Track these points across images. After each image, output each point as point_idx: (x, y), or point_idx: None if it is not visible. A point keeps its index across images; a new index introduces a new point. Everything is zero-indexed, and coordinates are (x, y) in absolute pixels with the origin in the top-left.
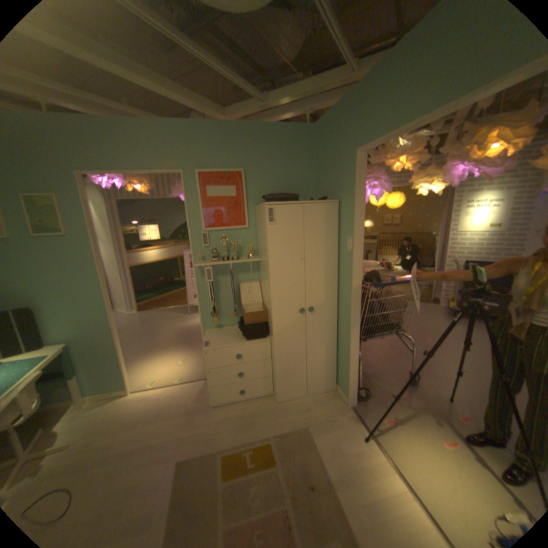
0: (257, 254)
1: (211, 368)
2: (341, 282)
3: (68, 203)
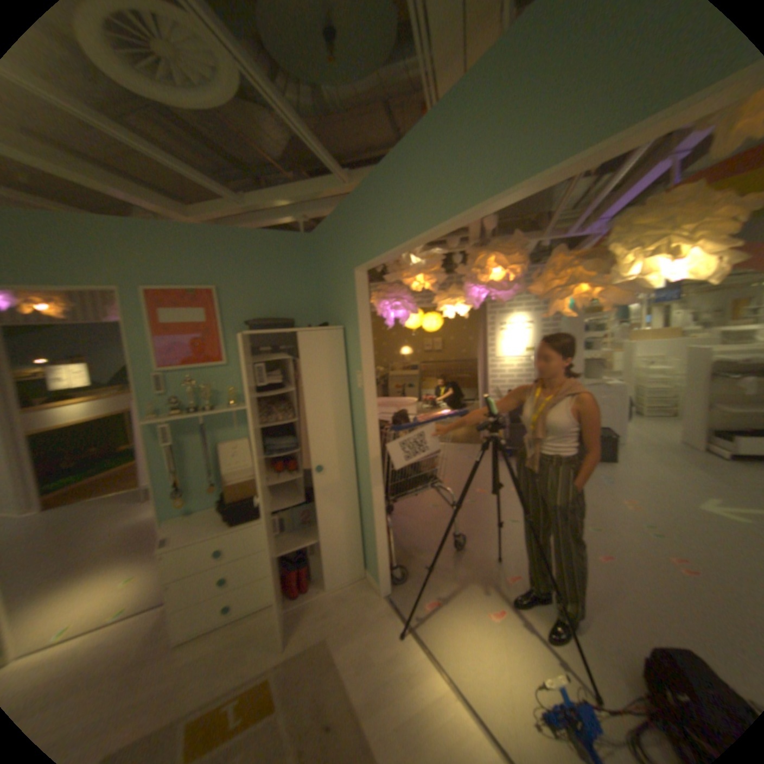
0: (241, 401)
1: (169, 582)
2: (355, 429)
3: None
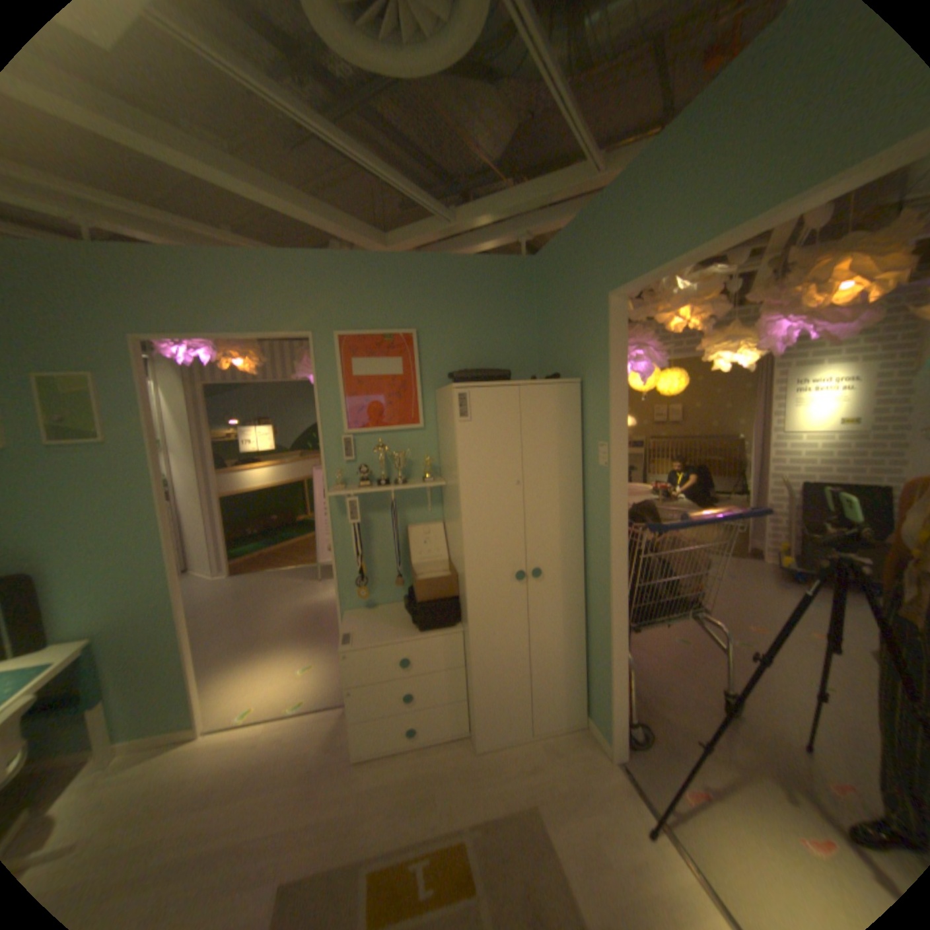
0: (439, 474)
1: (354, 685)
2: (590, 522)
3: (114, 389)
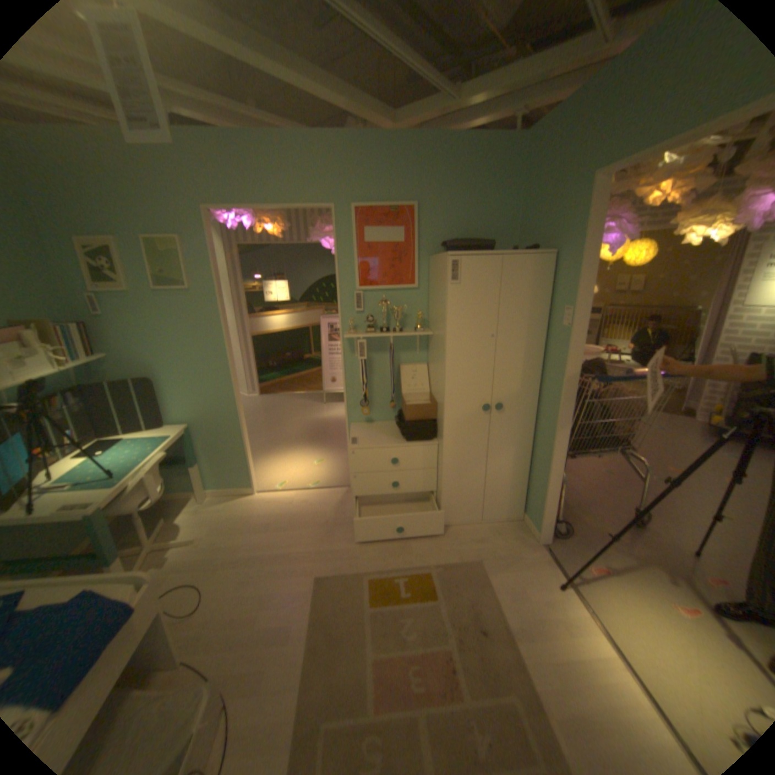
0: (426, 326)
1: (359, 472)
2: (547, 371)
3: (192, 249)
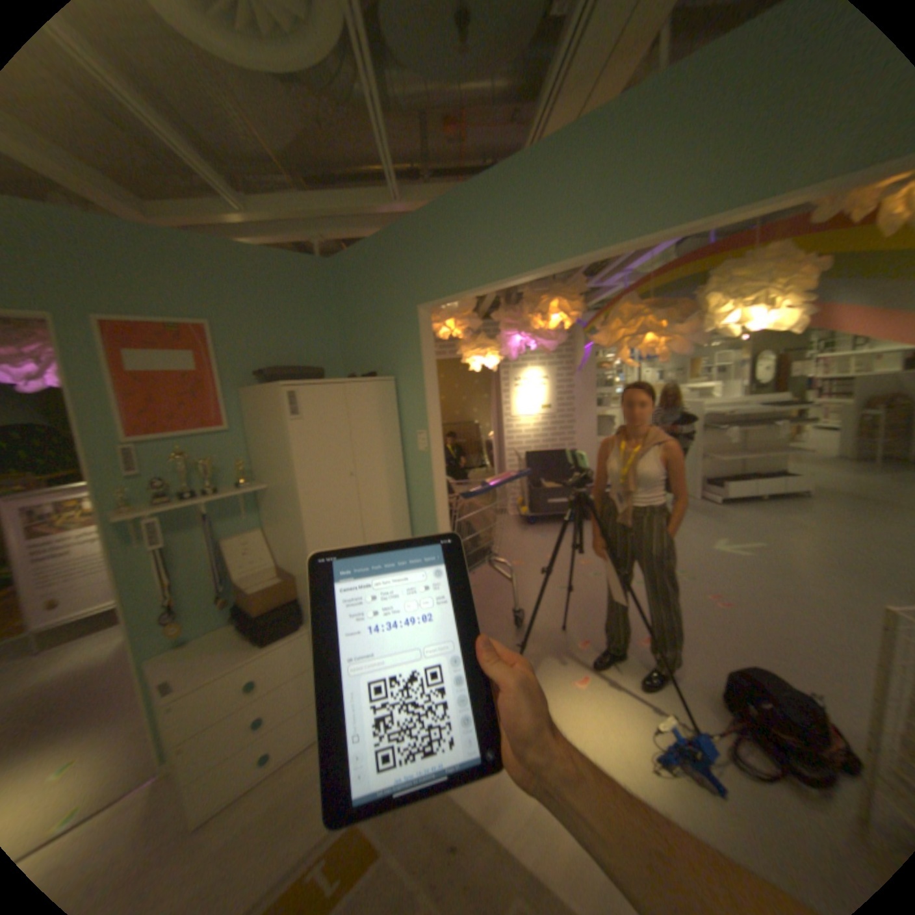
0: (253, 478)
1: (188, 737)
2: (415, 501)
3: None
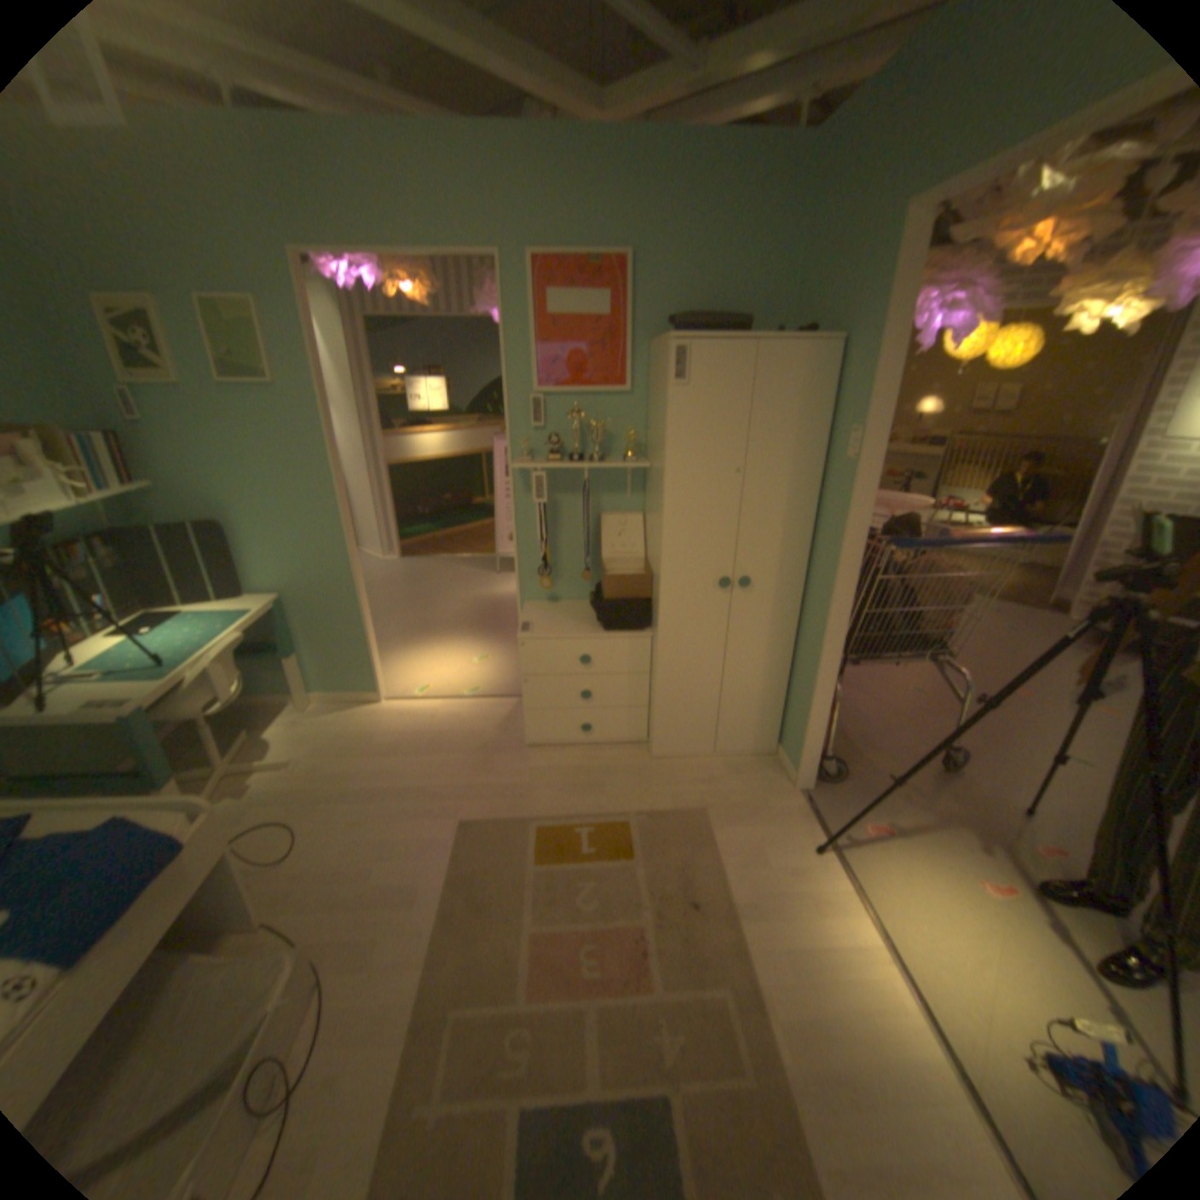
0: (643, 455)
1: (531, 674)
2: (821, 530)
3: (276, 320)
